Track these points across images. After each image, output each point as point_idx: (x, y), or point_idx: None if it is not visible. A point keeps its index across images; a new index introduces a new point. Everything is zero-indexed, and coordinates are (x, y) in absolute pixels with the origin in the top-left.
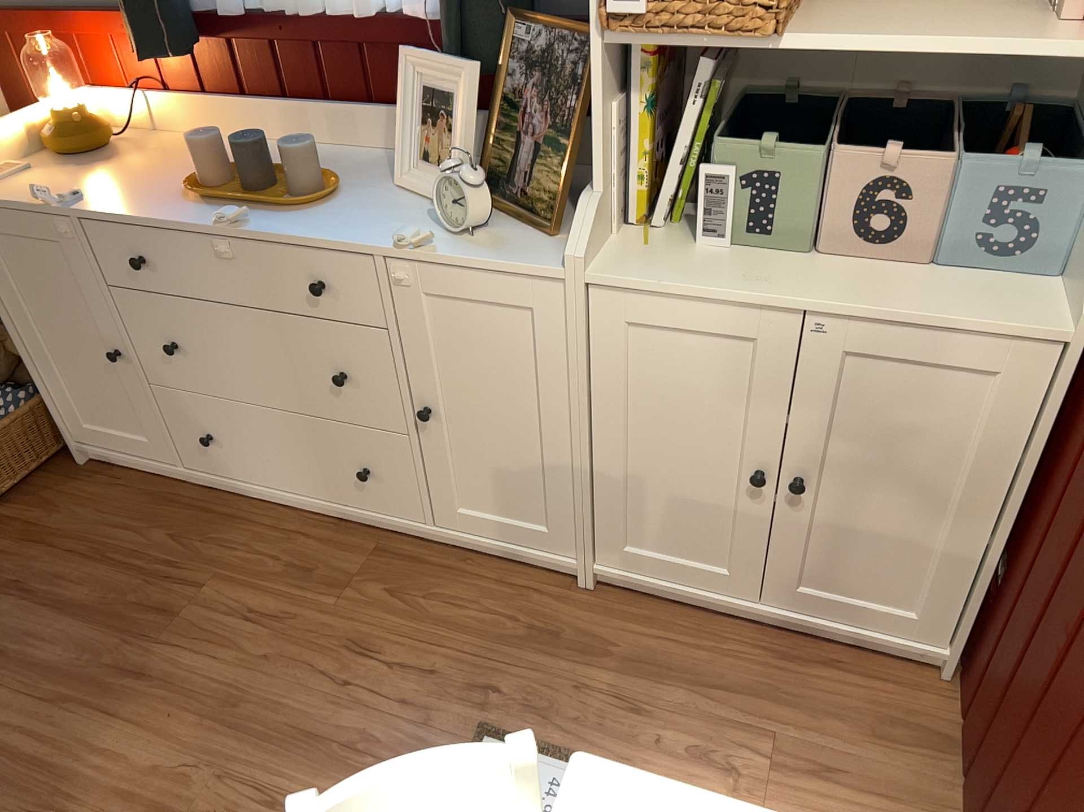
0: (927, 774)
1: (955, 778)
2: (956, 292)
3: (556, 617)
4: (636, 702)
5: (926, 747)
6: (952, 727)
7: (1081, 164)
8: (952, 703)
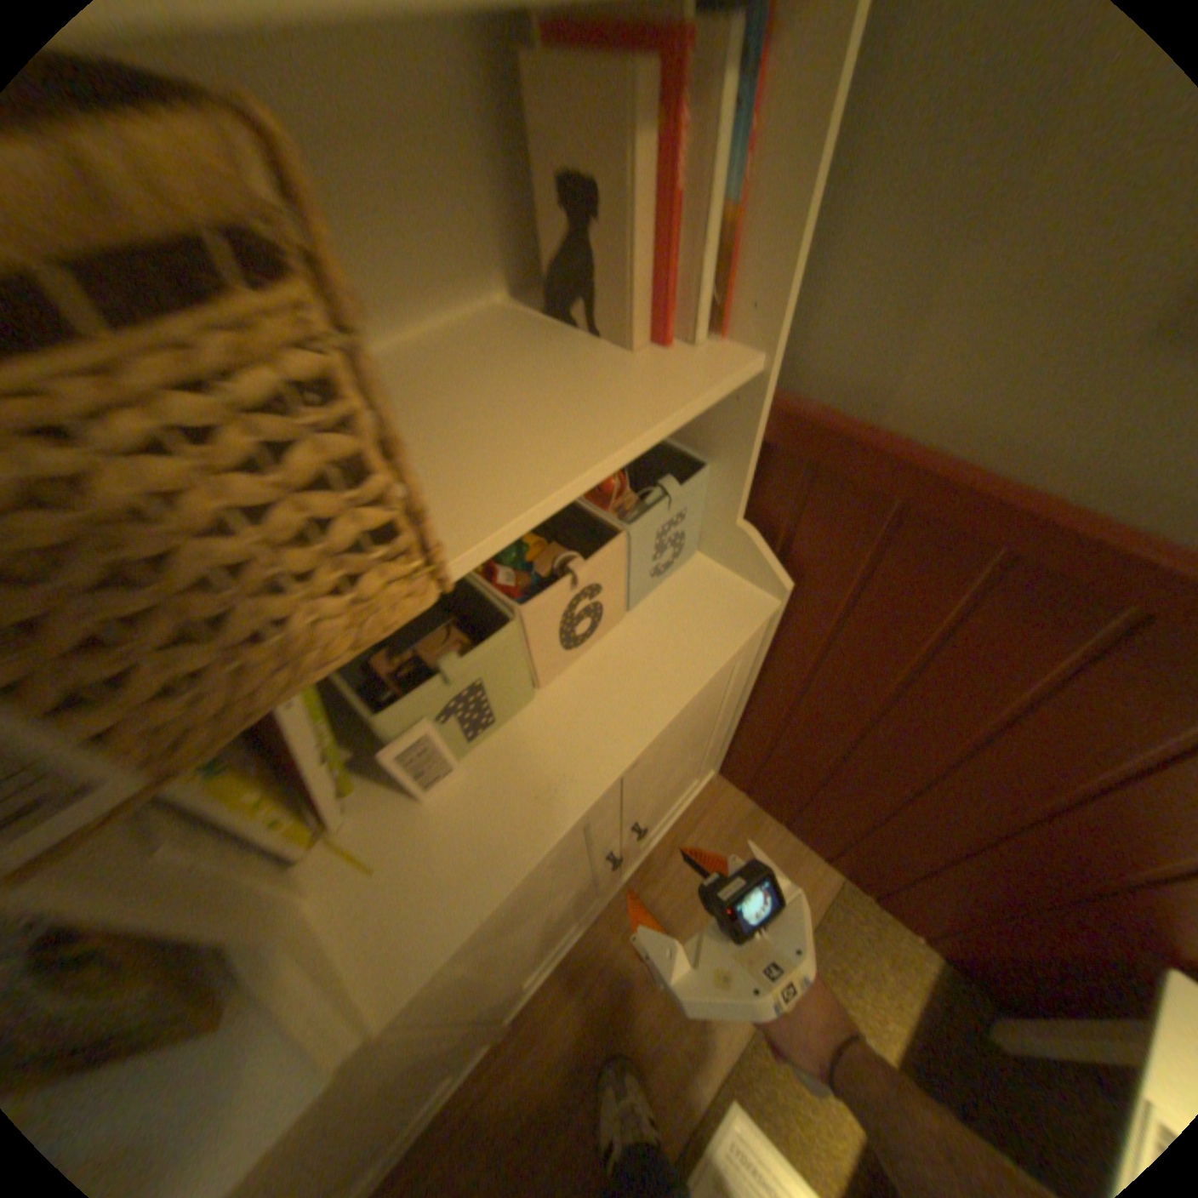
0: (780, 849)
1: (789, 834)
2: (679, 622)
3: (522, 1097)
4: (651, 1060)
5: (761, 834)
6: (753, 805)
7: (695, 460)
8: (736, 792)
